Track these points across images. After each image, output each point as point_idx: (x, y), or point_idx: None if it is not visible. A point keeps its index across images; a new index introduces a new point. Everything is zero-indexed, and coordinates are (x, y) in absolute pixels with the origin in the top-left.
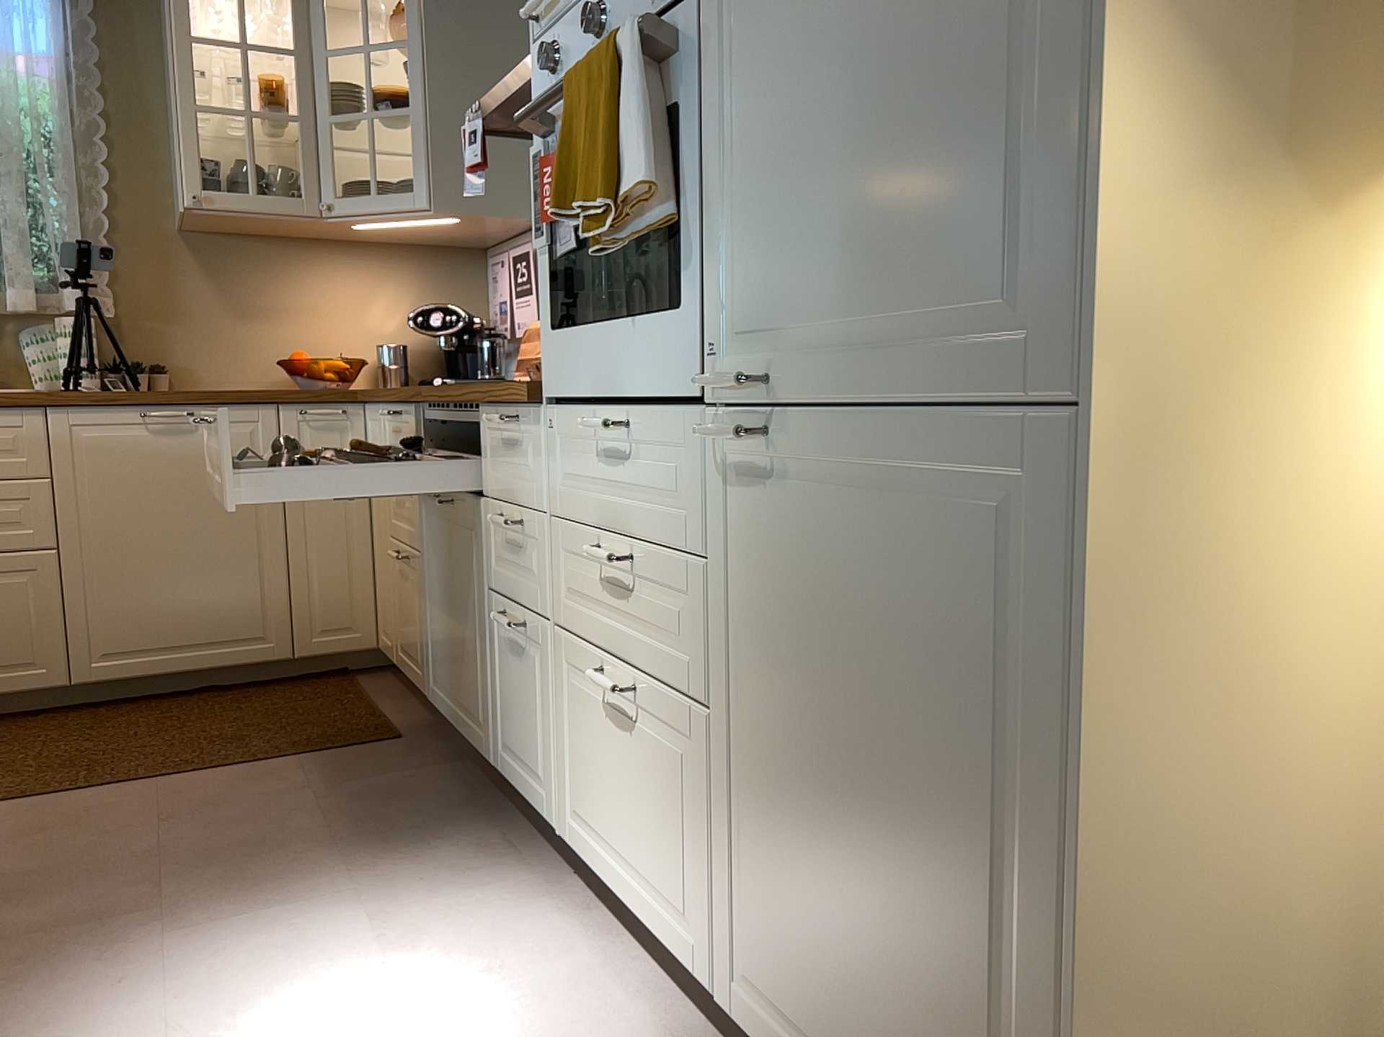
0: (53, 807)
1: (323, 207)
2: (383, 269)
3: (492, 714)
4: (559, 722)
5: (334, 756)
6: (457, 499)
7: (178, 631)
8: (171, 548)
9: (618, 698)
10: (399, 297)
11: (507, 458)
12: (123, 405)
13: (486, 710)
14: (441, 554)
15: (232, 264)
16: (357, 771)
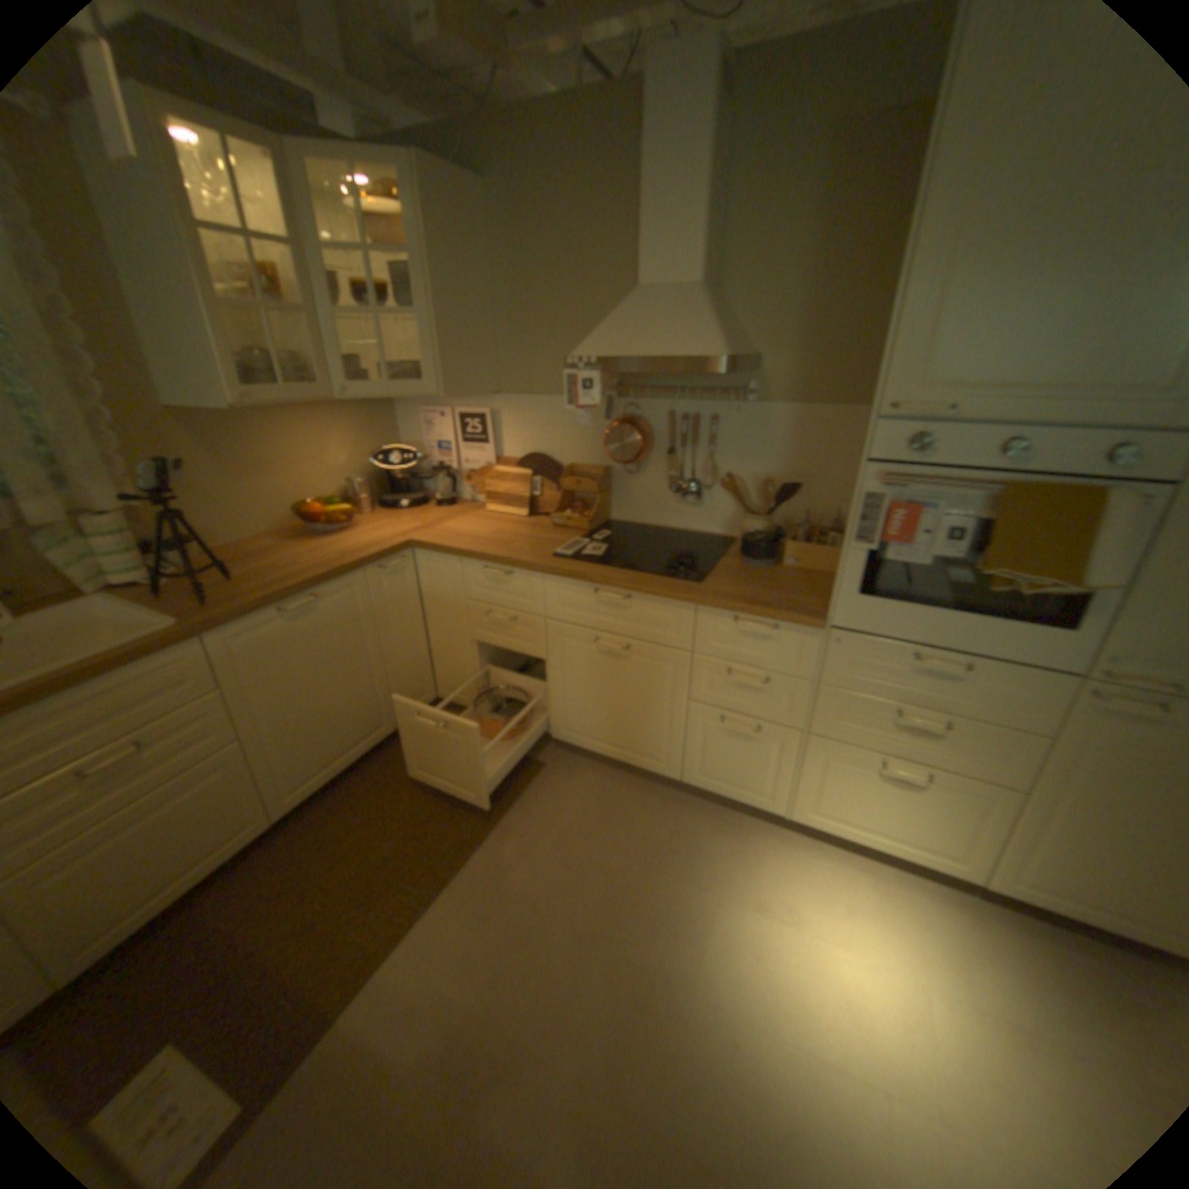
0: (428, 935)
1: (328, 389)
2: (329, 418)
3: (682, 757)
4: (800, 773)
5: (528, 796)
6: (636, 645)
7: (331, 750)
8: (316, 698)
9: (925, 781)
10: (342, 439)
11: (745, 641)
12: (262, 609)
13: (674, 755)
14: (598, 669)
15: (215, 432)
16: (563, 802)
